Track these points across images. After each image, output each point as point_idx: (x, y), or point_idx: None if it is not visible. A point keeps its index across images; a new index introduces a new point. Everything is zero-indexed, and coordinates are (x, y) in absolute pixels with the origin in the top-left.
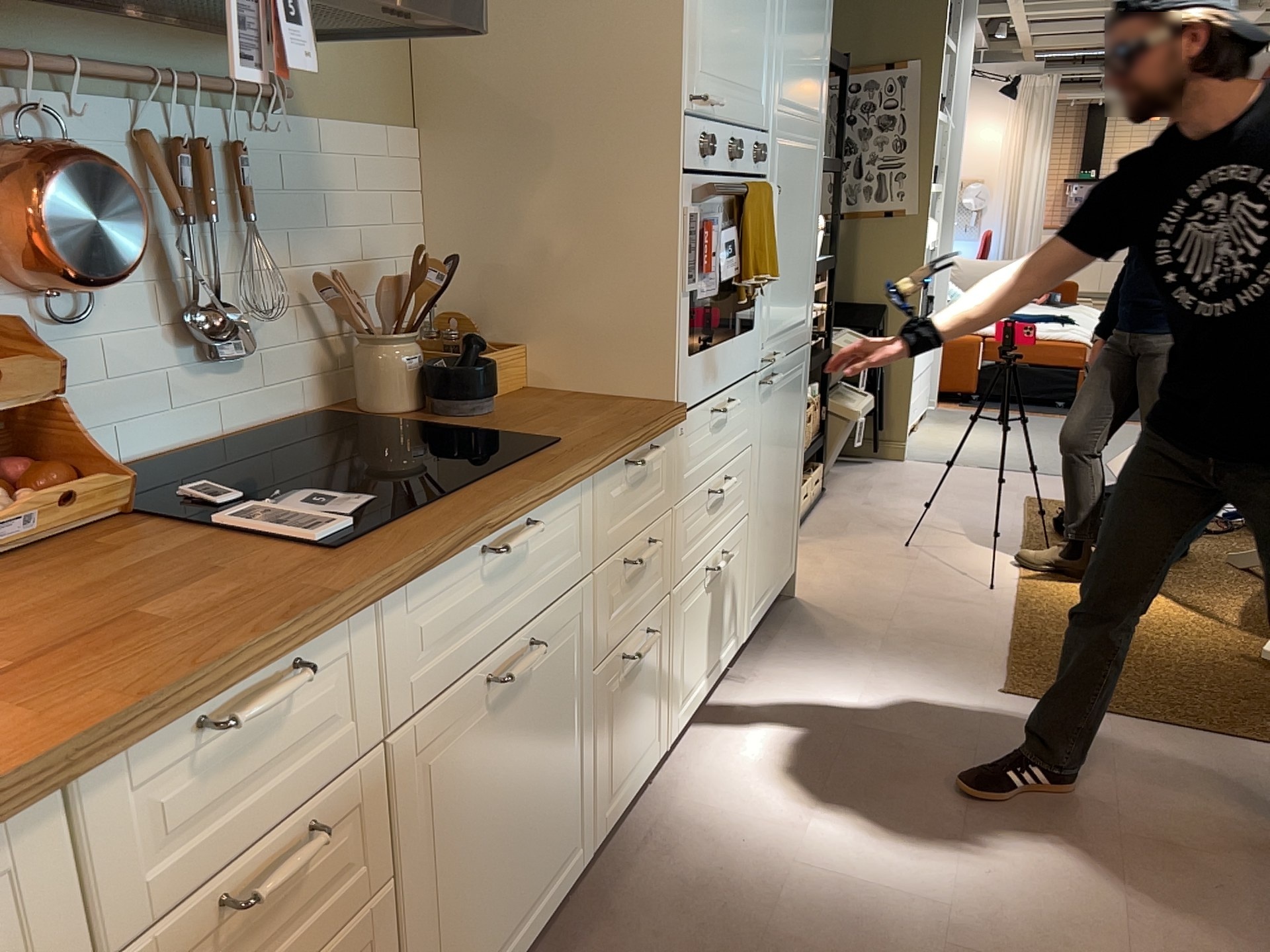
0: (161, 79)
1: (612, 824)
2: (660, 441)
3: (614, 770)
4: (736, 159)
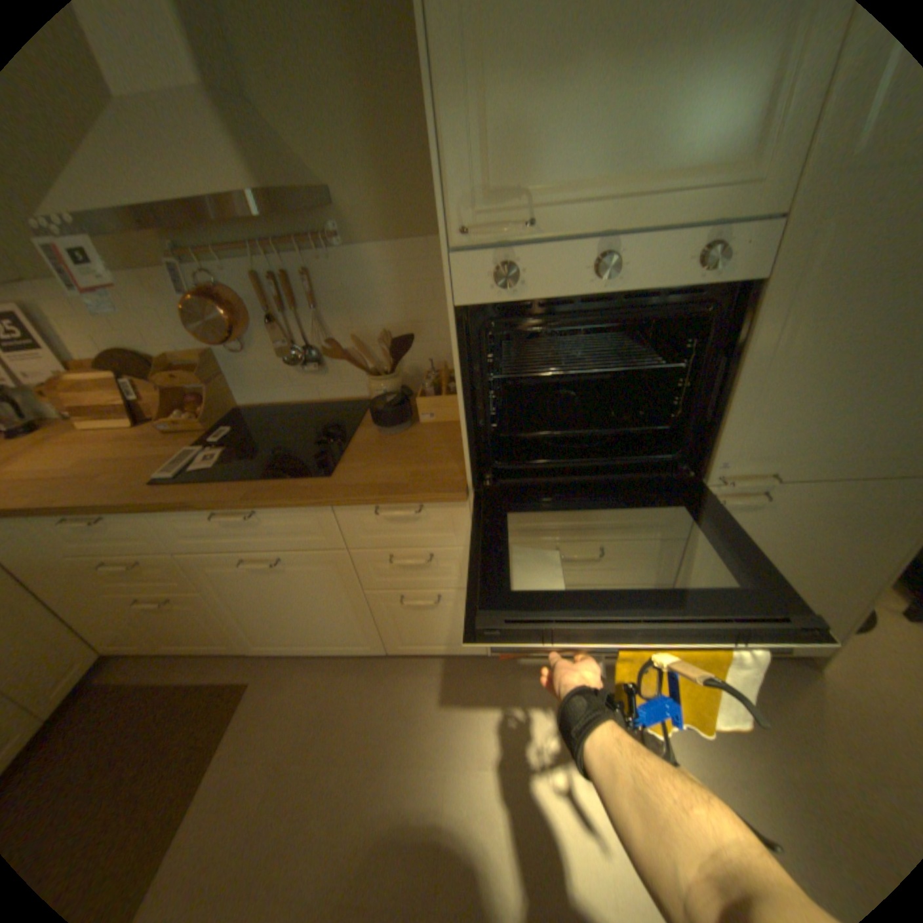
0: (248, 244)
1: (411, 654)
2: (437, 504)
3: (406, 637)
4: (610, 274)
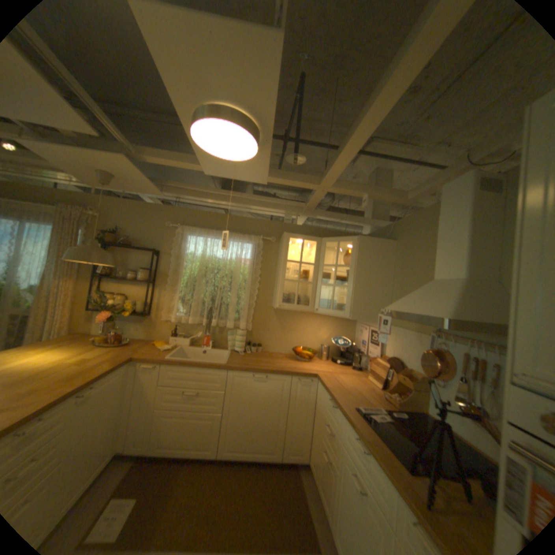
0: (472, 342)
1: None
2: None
3: None
4: None
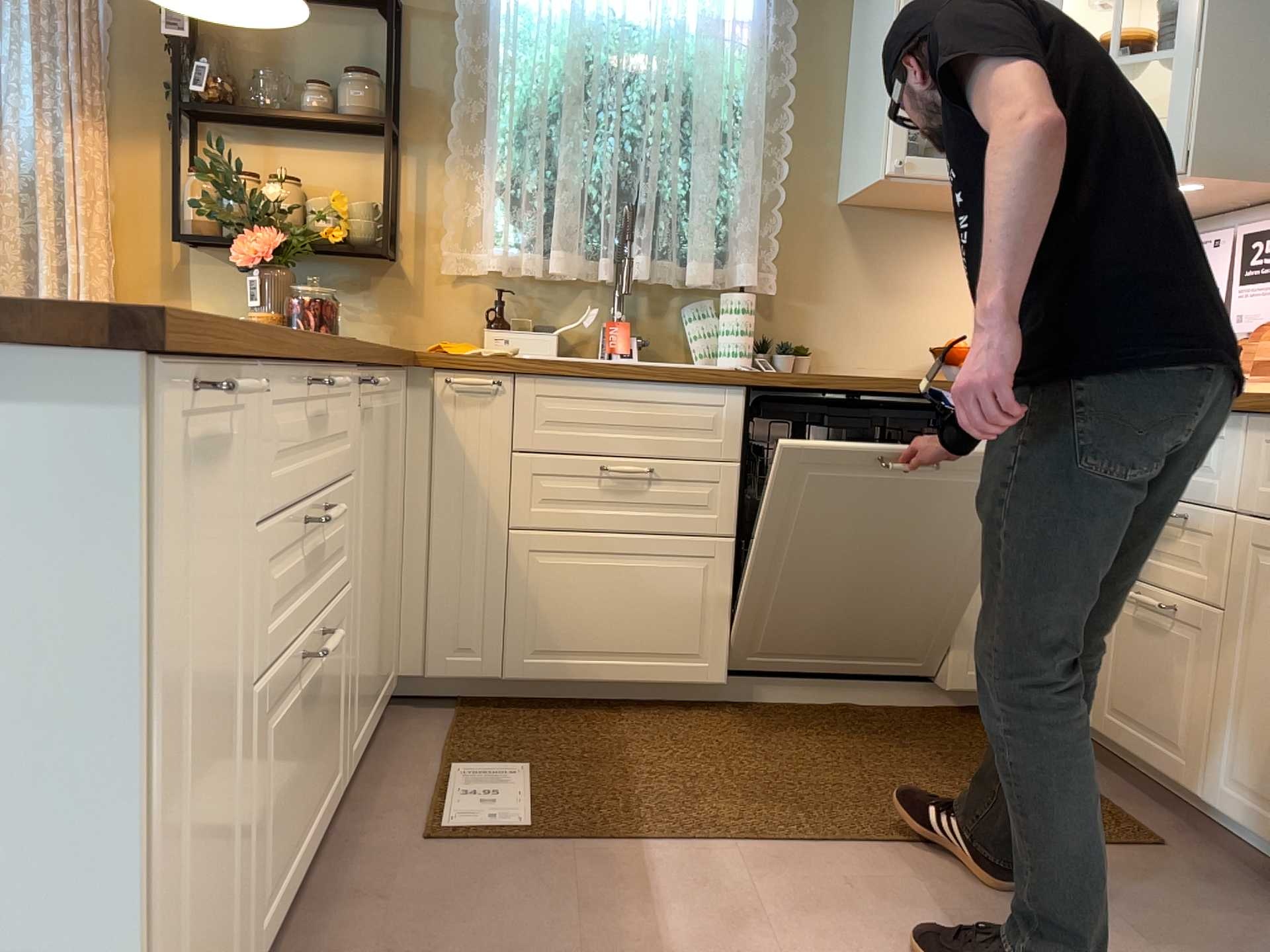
0: None
1: None
2: None
3: None
4: None
